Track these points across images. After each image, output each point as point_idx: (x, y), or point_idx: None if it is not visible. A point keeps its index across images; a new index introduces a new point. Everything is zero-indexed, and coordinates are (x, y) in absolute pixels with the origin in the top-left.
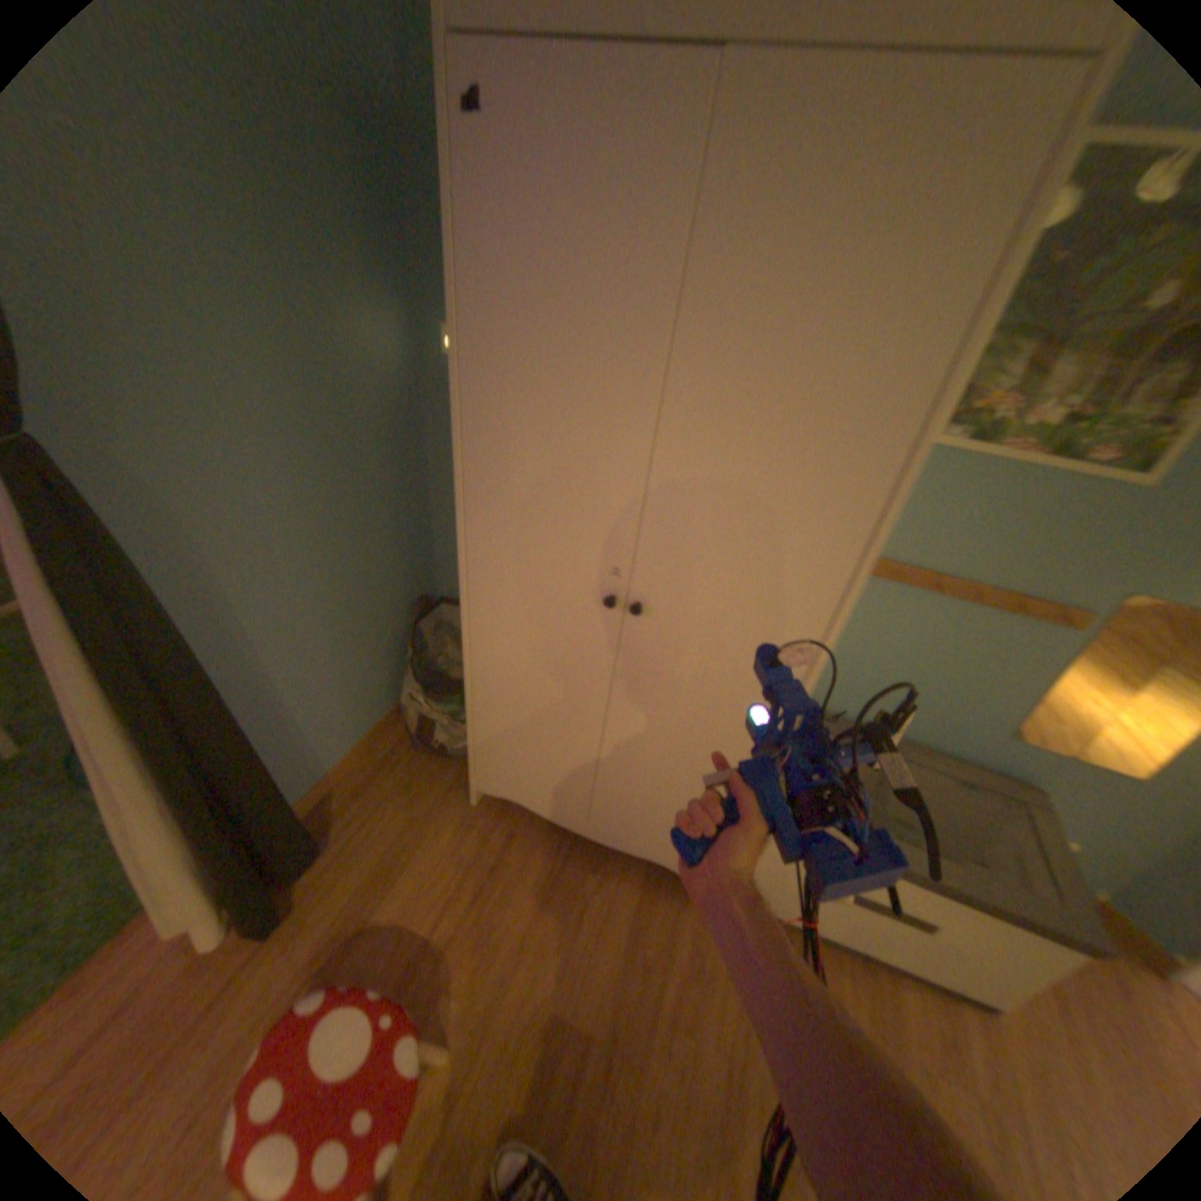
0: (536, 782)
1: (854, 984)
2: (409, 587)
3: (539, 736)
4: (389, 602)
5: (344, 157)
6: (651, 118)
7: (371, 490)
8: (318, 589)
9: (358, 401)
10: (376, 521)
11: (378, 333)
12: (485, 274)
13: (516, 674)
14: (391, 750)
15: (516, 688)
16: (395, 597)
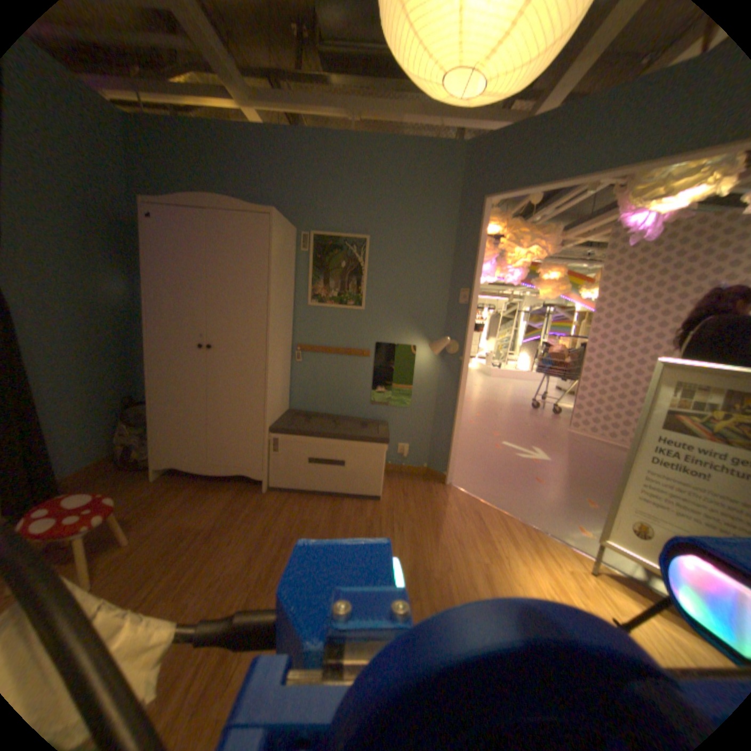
0: (180, 450)
1: (323, 502)
2: (120, 392)
3: (179, 422)
4: (109, 396)
5: (105, 232)
6: (191, 221)
7: (105, 341)
8: (74, 376)
9: (102, 306)
10: (106, 355)
11: (113, 285)
12: (151, 253)
13: (168, 391)
14: (104, 472)
15: (168, 399)
16: (112, 394)
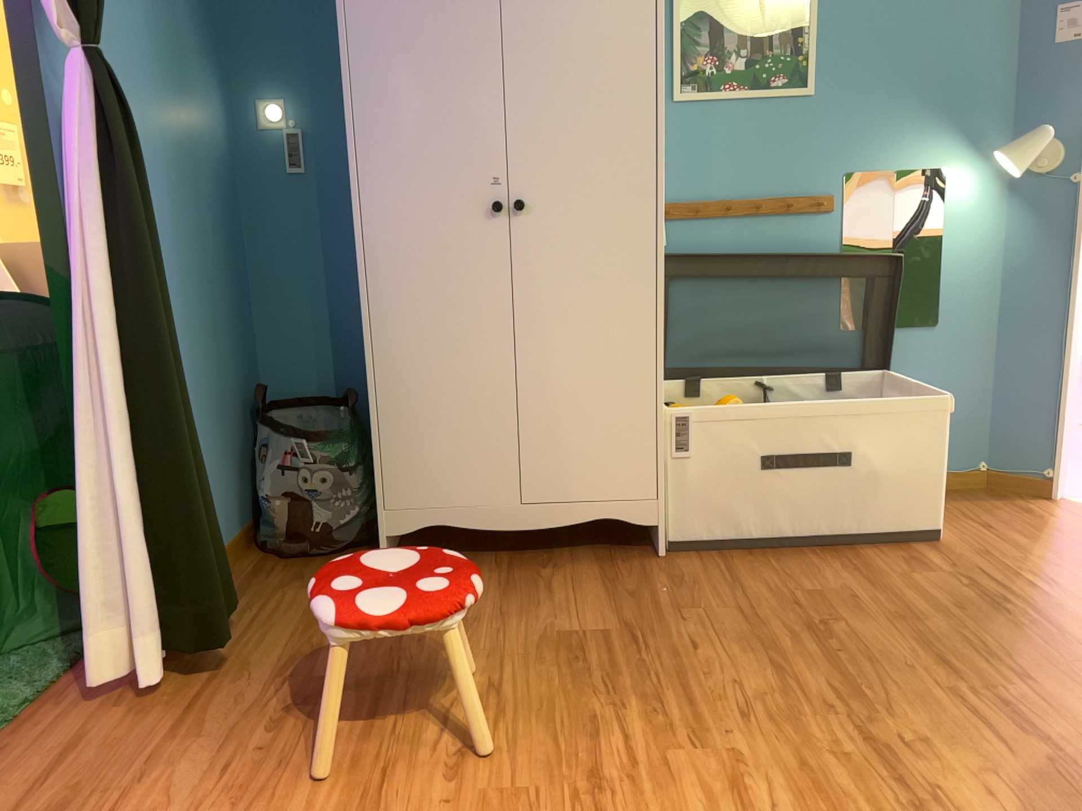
0: (452, 477)
1: (814, 559)
2: (243, 374)
3: (447, 406)
4: (230, 380)
5: None
6: None
7: (214, 245)
8: (185, 323)
9: (203, 155)
10: (218, 280)
11: (212, 105)
12: None
13: (416, 333)
14: (255, 562)
15: (417, 352)
16: (235, 378)
